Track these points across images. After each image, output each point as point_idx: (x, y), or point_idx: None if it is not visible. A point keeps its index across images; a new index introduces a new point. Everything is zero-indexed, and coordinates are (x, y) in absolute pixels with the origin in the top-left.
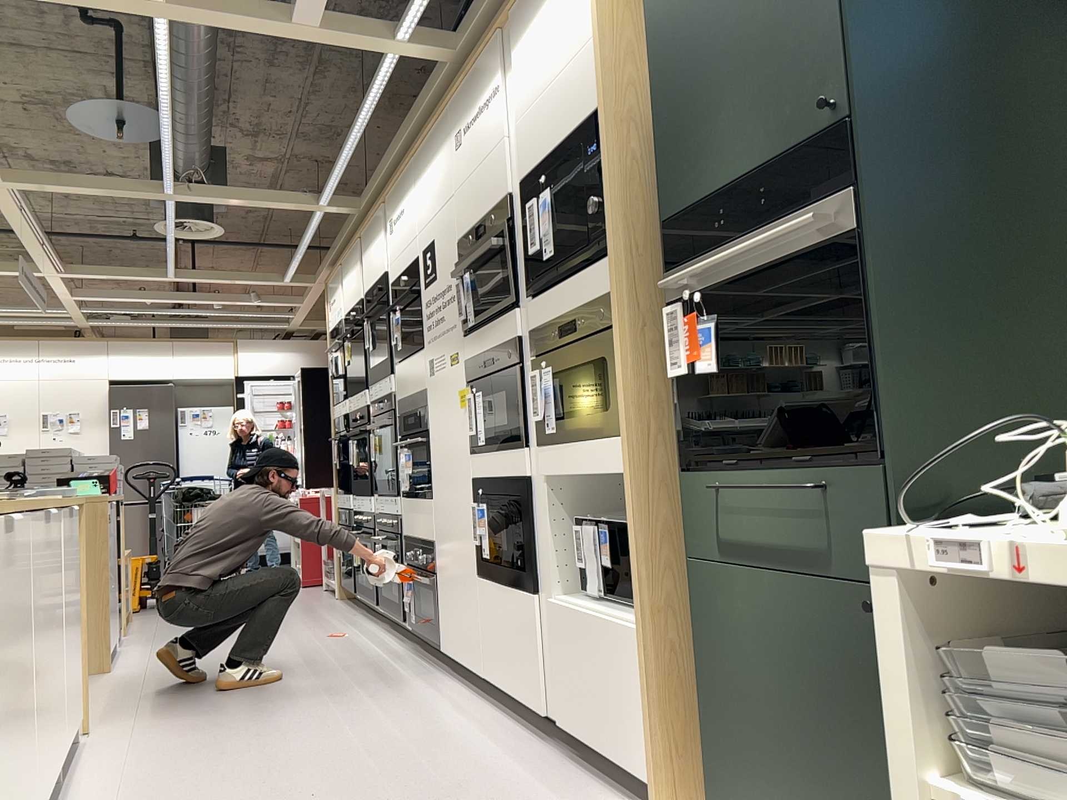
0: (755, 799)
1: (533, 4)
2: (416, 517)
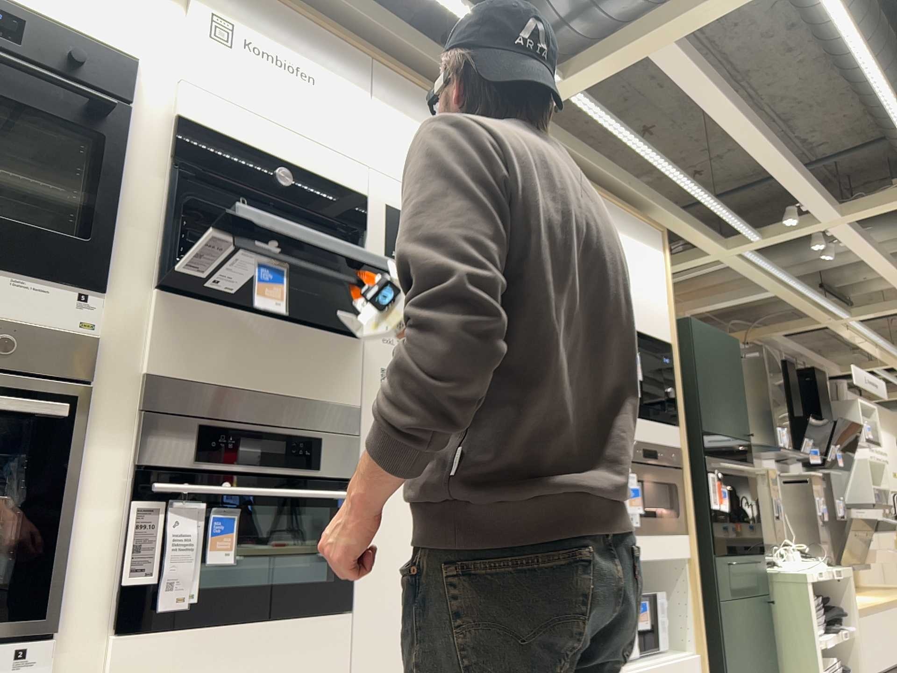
0: None
1: (620, 222)
2: (243, 669)
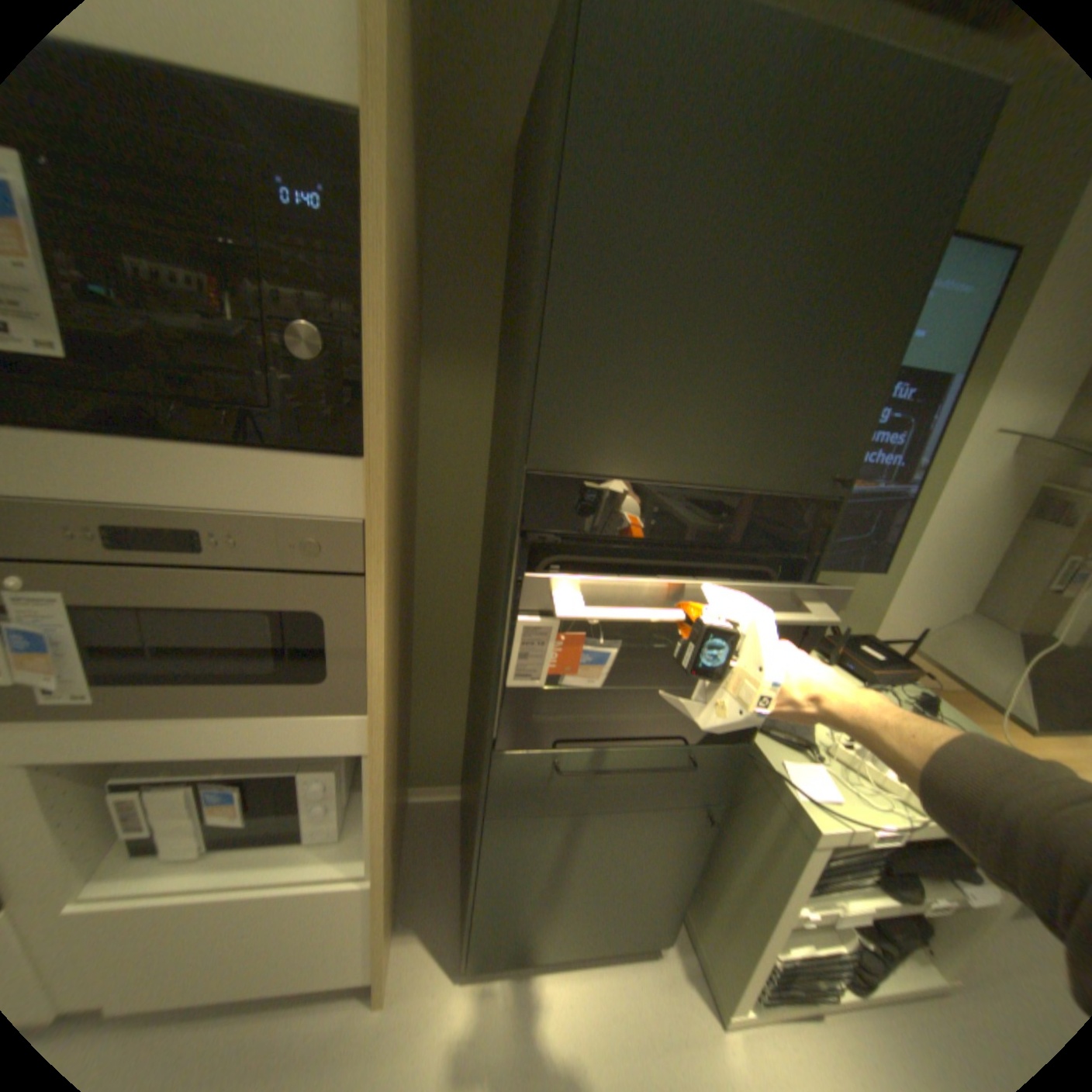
0: (523, 946)
1: None
2: None
